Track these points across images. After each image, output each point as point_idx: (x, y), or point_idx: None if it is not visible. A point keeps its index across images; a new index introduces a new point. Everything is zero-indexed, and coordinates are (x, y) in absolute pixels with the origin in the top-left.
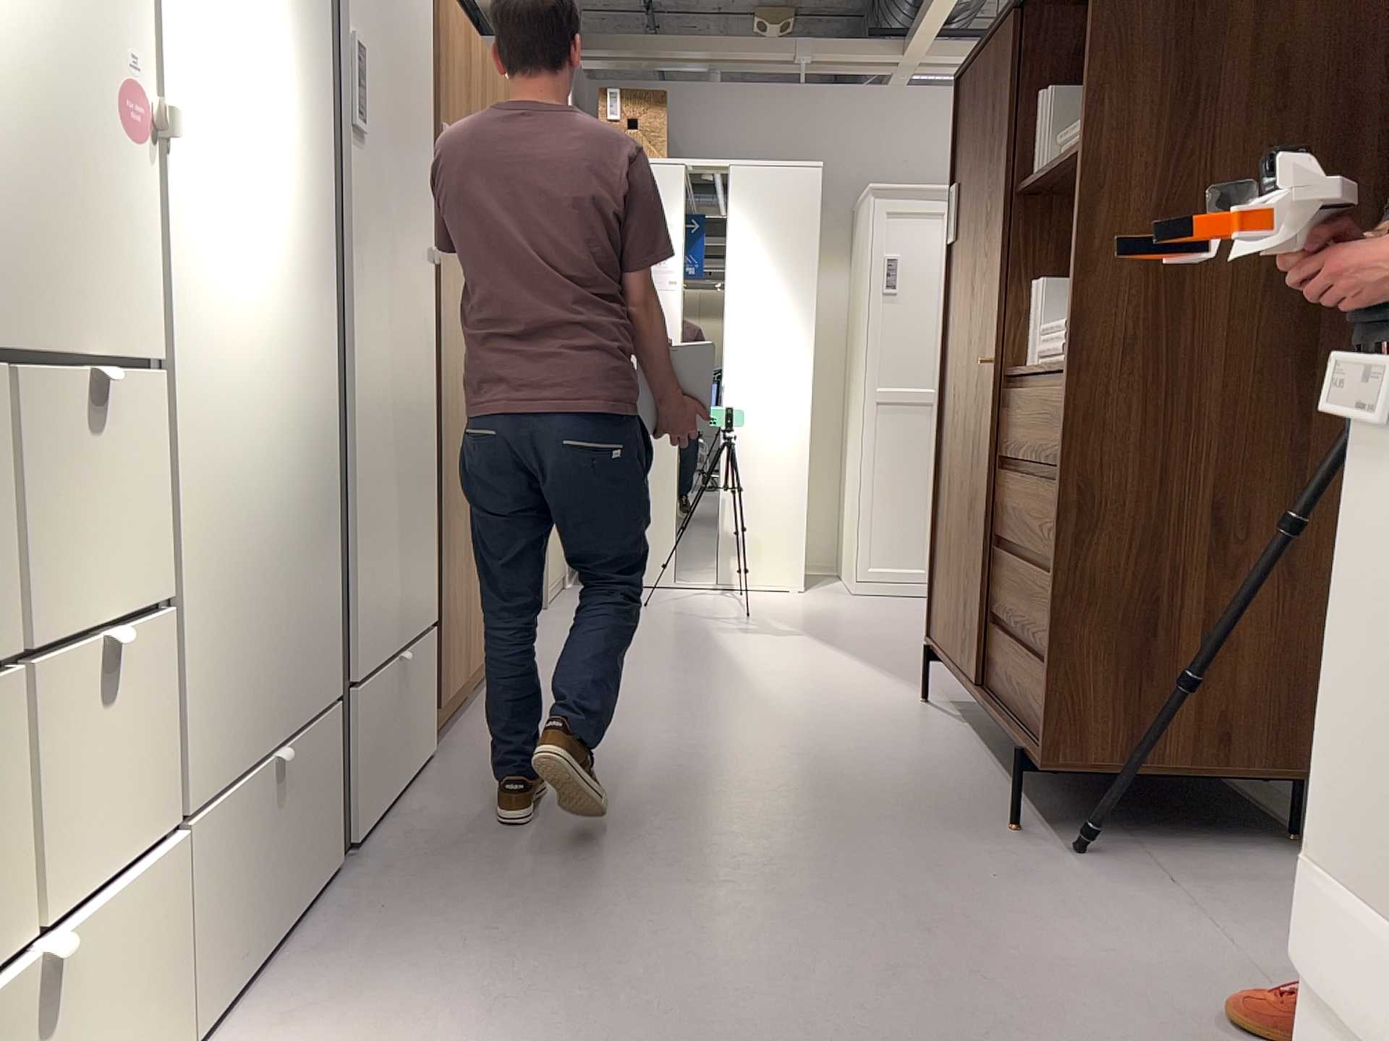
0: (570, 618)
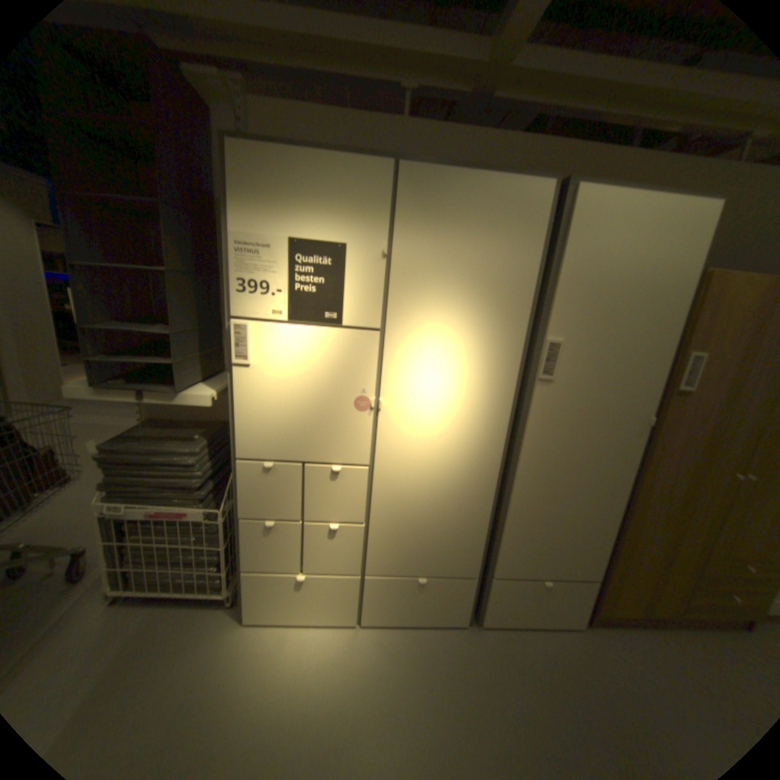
0: None
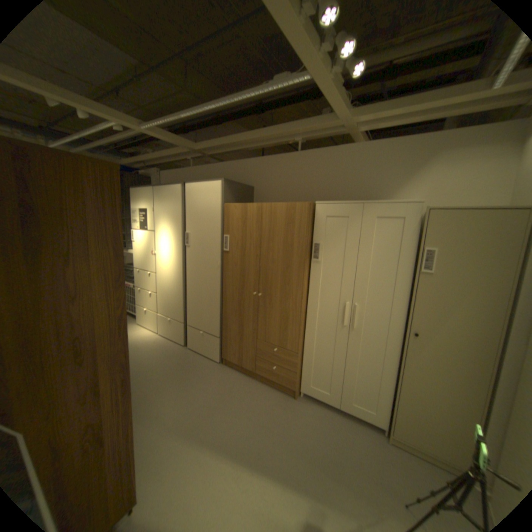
0: (368, 447)
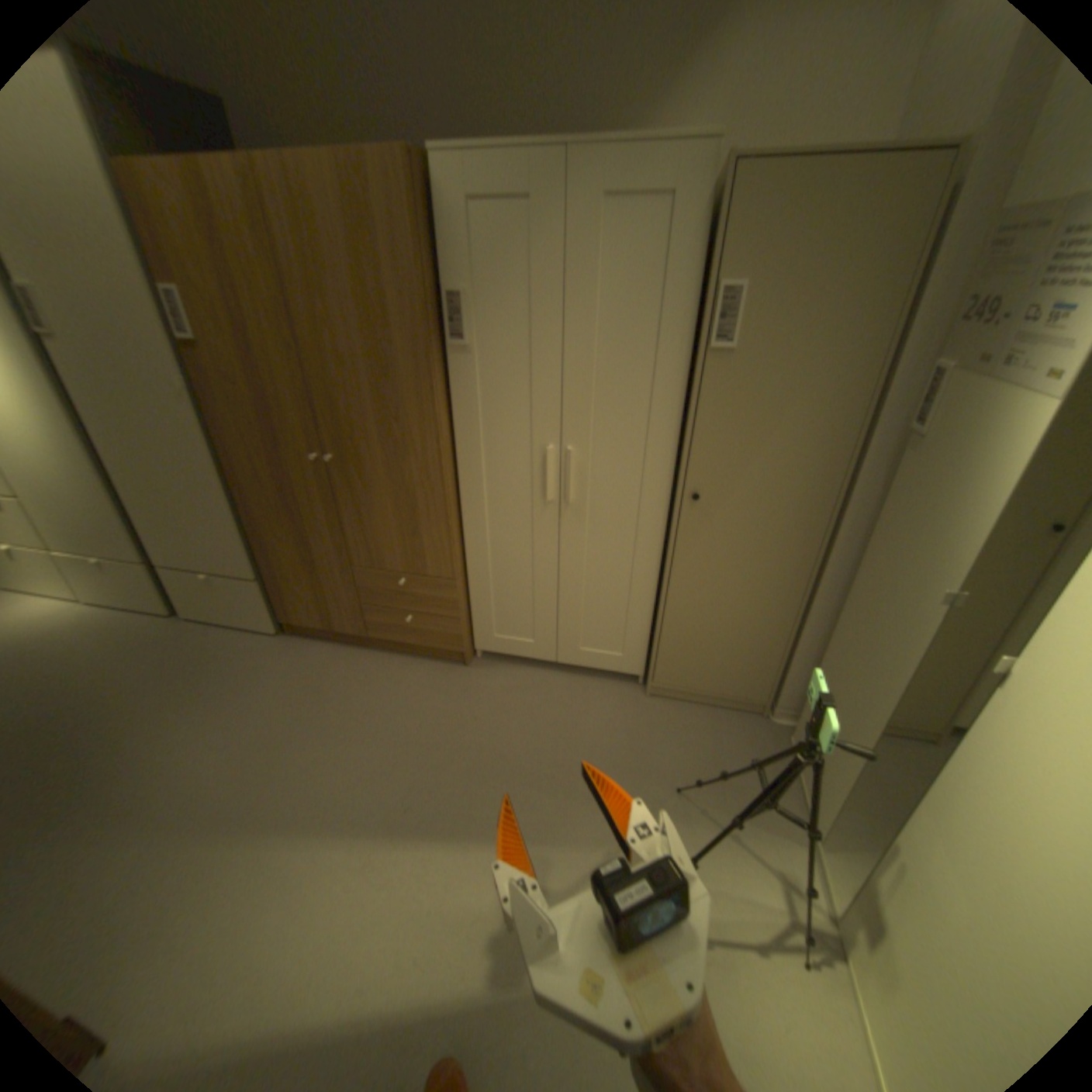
0: (611, 711)
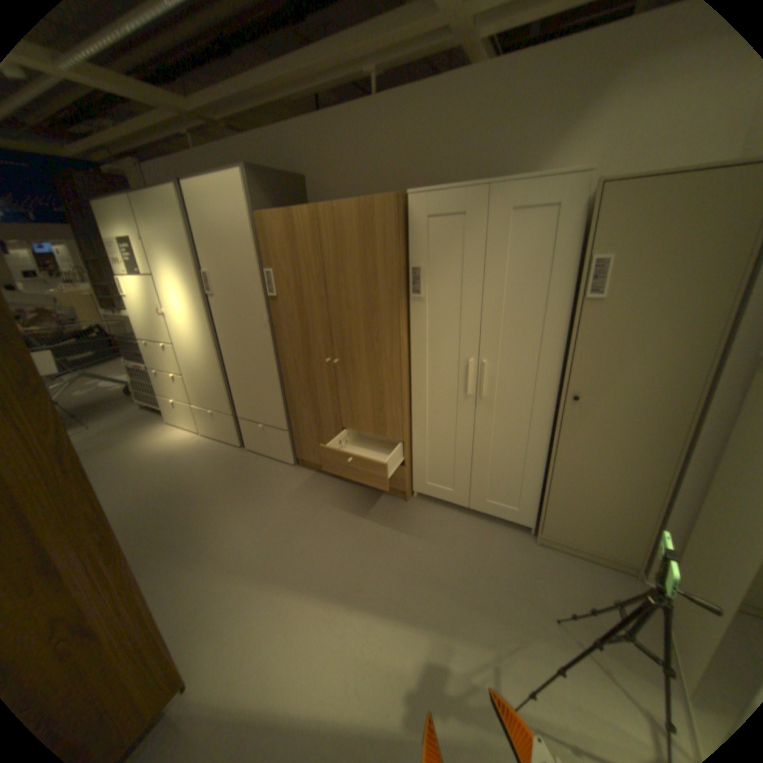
0: (509, 552)
